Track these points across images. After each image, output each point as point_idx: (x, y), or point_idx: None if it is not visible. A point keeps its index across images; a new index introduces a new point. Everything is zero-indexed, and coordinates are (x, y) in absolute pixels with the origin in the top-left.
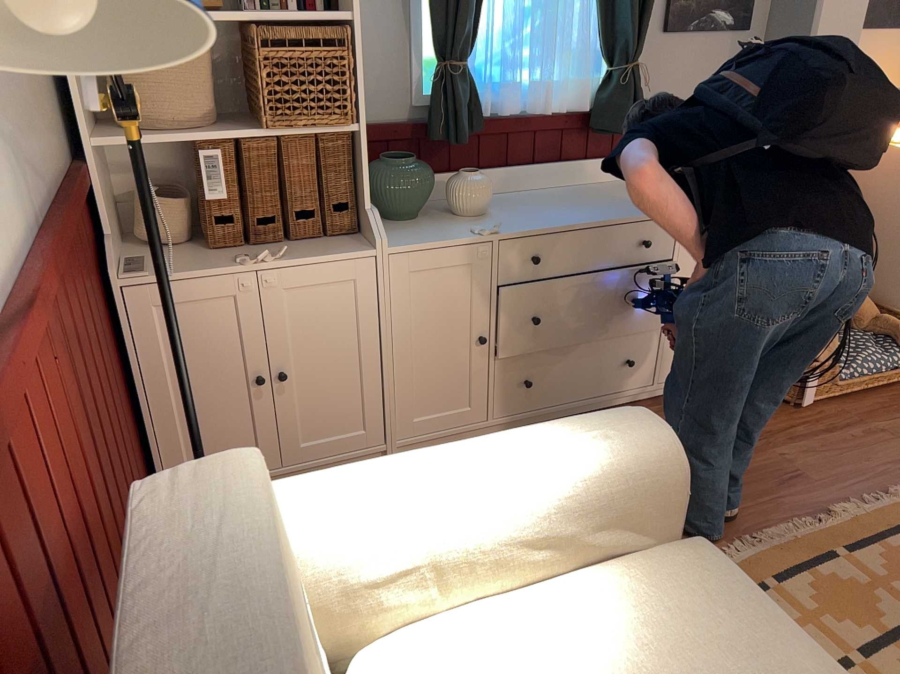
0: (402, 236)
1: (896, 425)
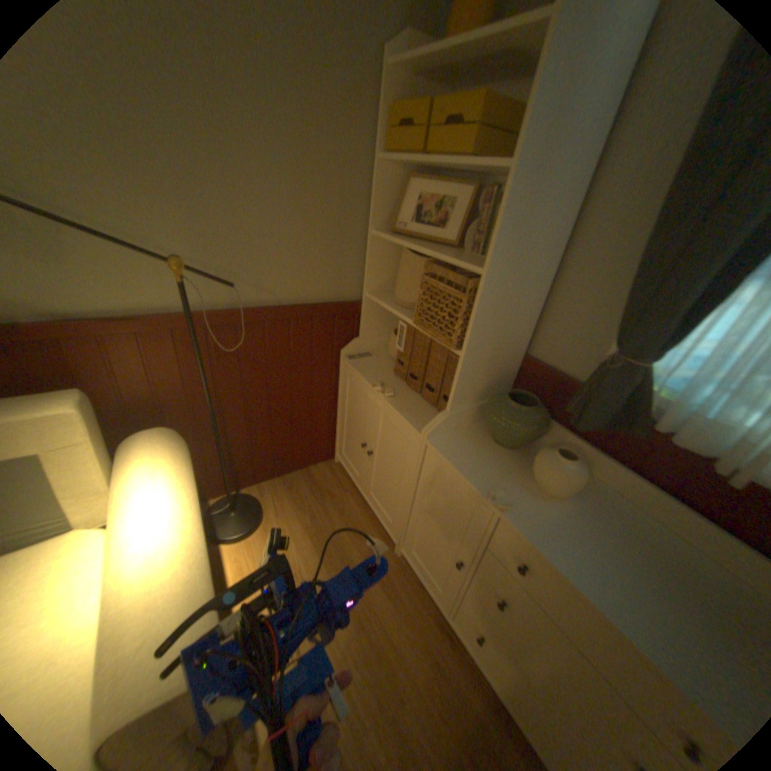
0: (461, 446)
1: None
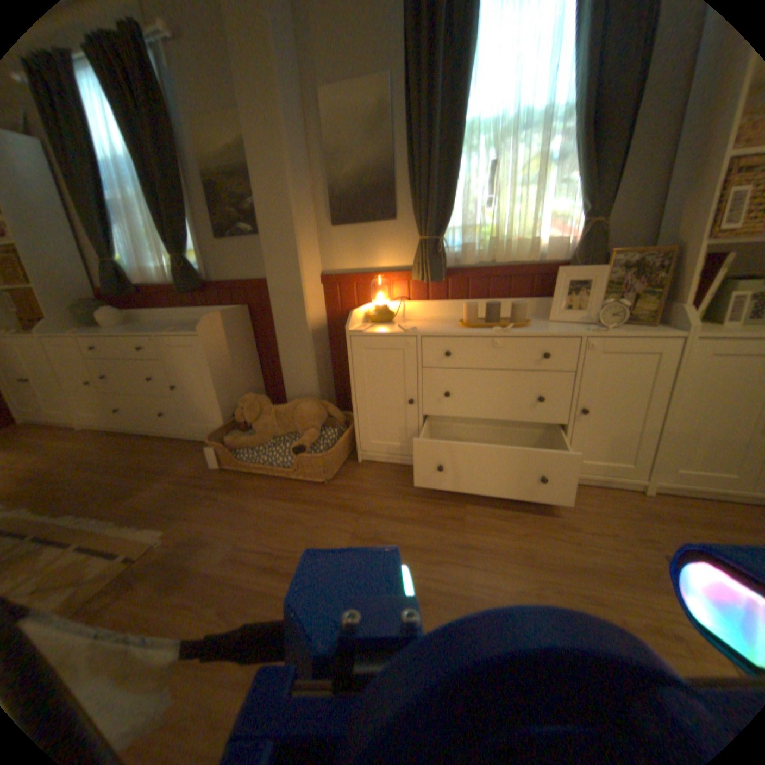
0: (61, 331)
1: (231, 500)
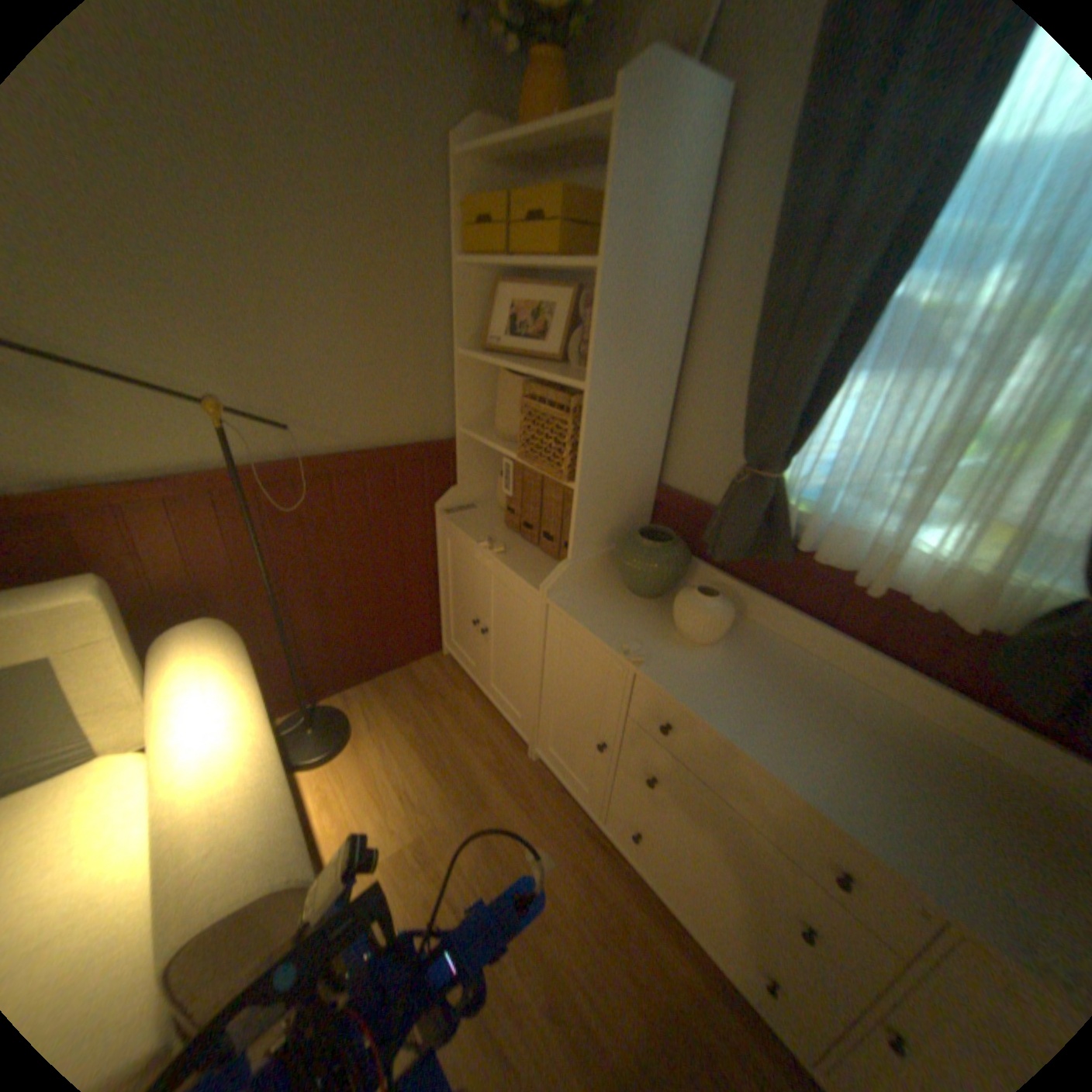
0: (589, 601)
1: None
